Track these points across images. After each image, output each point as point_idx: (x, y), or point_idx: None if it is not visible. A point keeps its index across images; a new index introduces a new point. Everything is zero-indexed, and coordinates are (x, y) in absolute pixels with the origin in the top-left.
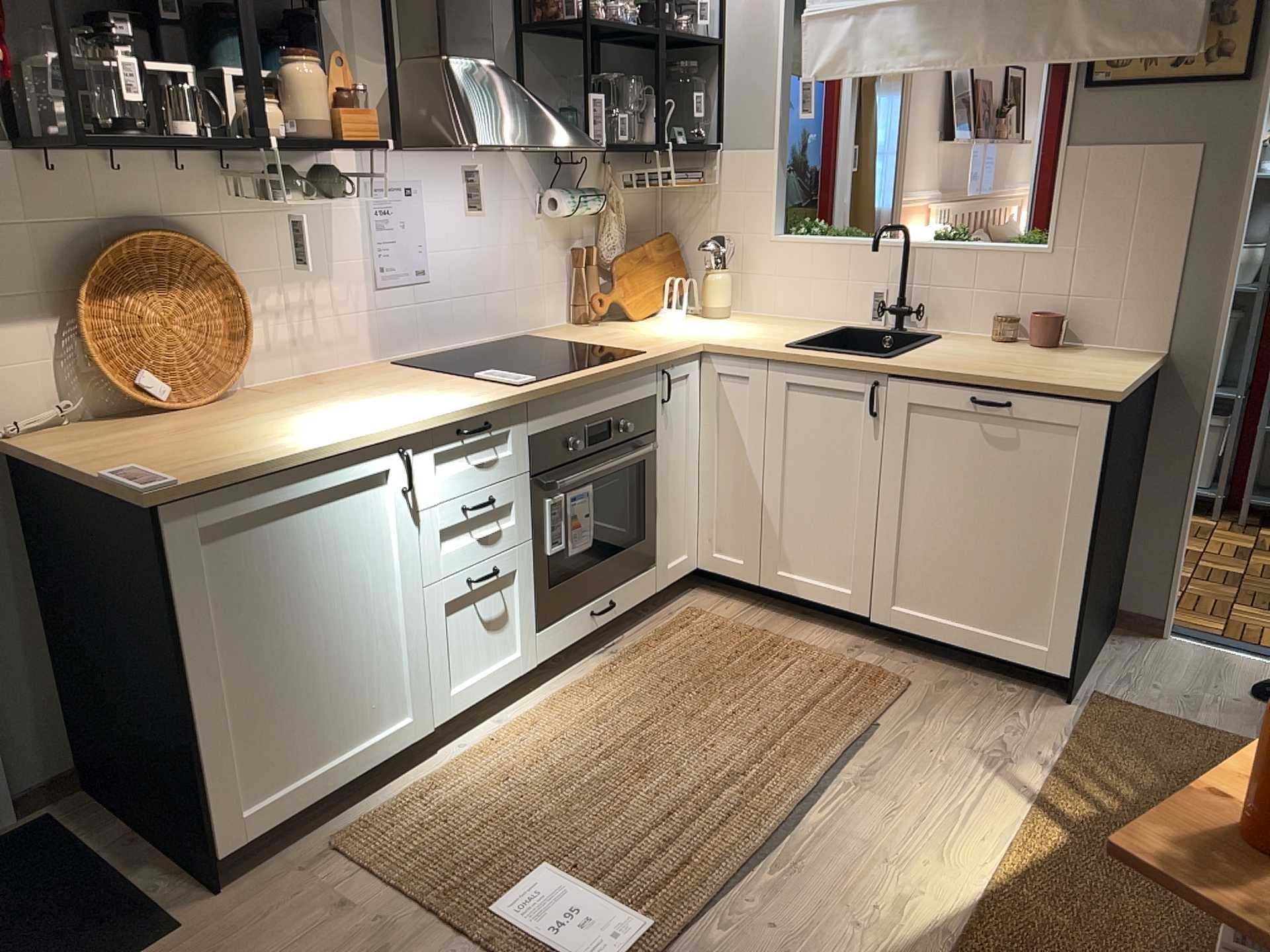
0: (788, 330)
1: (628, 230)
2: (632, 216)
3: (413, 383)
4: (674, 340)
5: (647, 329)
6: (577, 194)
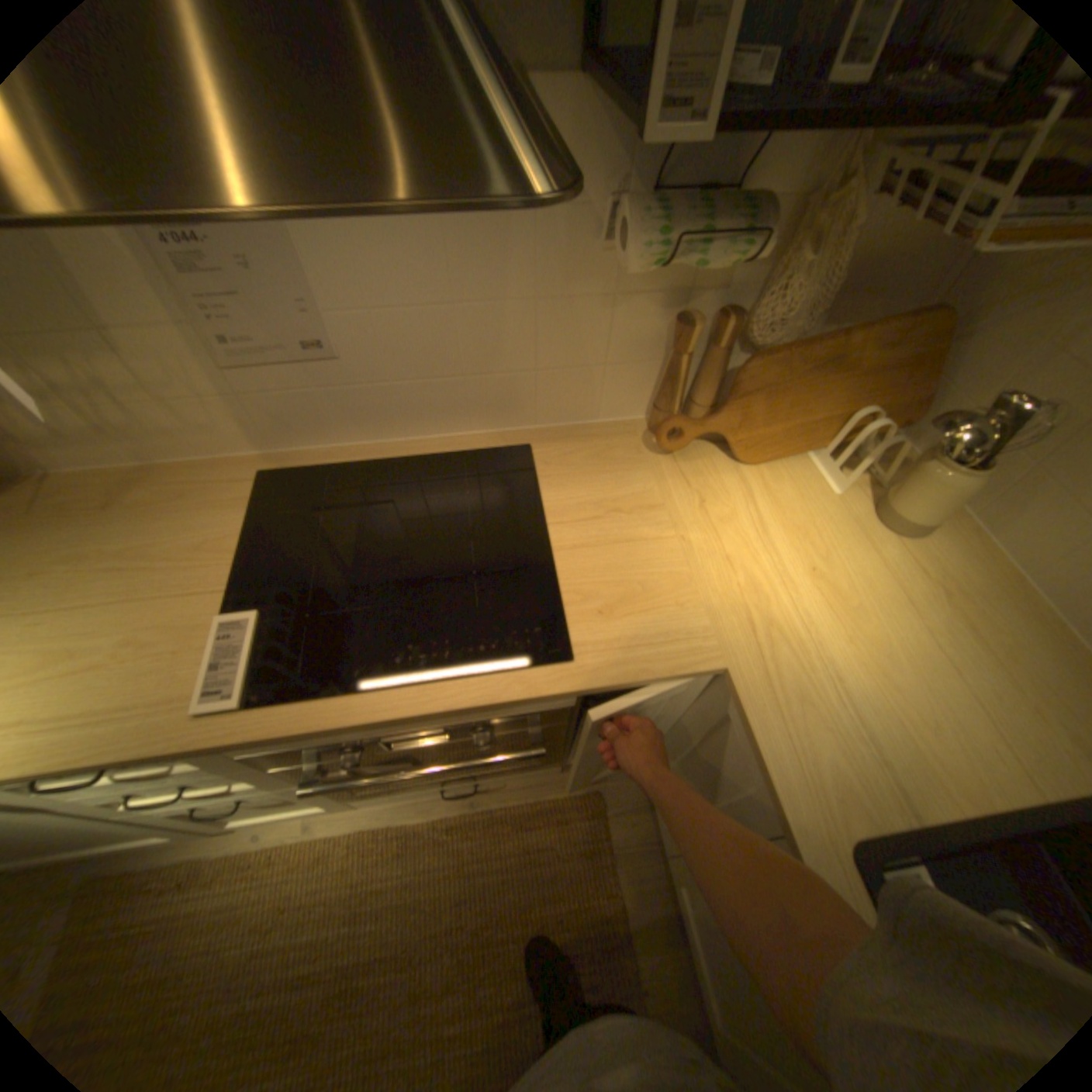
0: (969, 701)
1: (858, 273)
2: (888, 243)
3: (155, 578)
4: (688, 615)
5: (718, 514)
6: (686, 220)
